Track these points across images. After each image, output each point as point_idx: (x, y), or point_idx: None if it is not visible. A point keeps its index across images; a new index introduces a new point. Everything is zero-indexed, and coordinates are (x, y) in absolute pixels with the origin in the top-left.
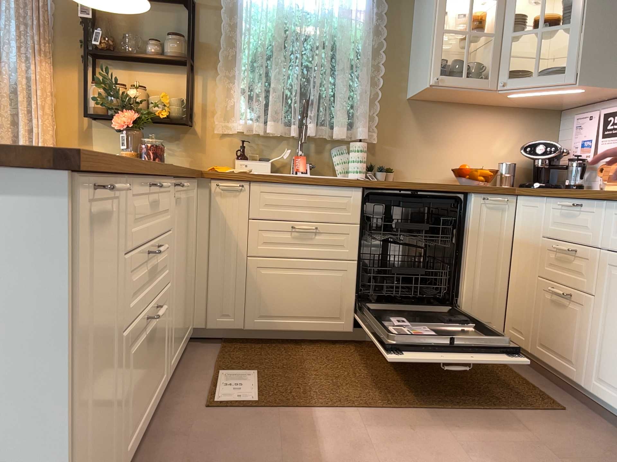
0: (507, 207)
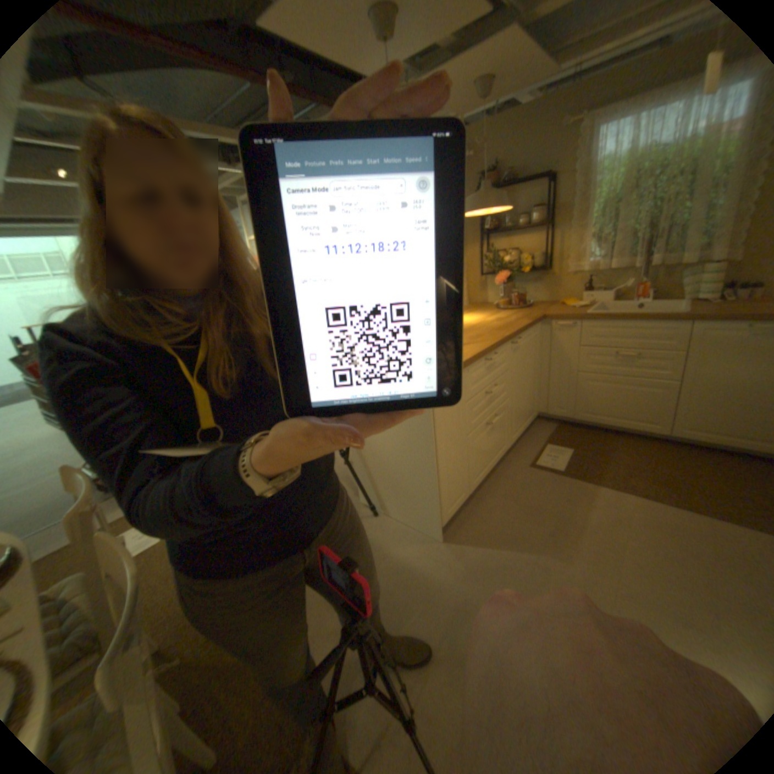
0: None
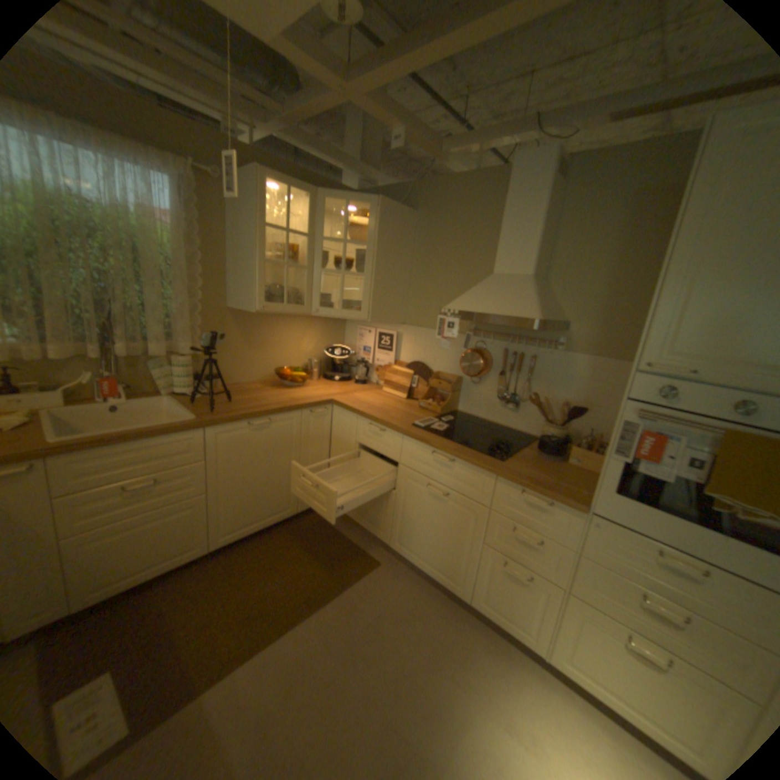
0: (325, 414)
